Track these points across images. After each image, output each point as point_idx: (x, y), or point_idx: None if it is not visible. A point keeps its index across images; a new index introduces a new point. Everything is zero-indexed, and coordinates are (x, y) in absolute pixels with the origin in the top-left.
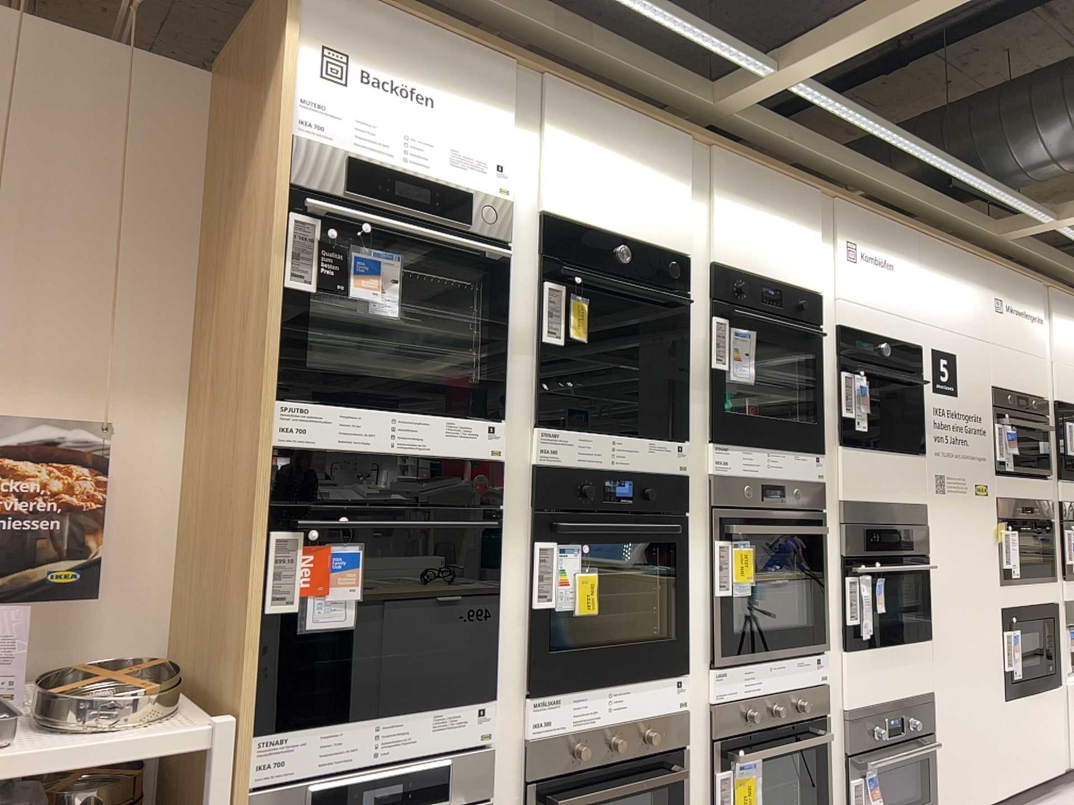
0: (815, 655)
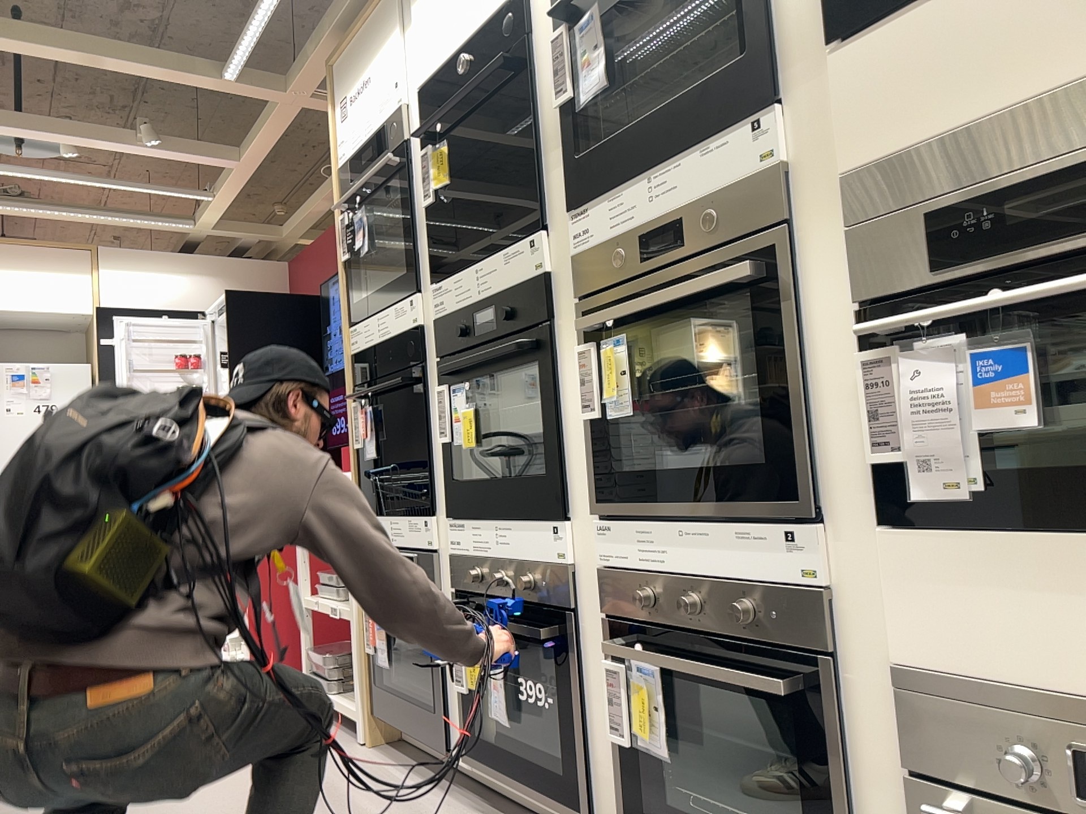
0: (784, 527)
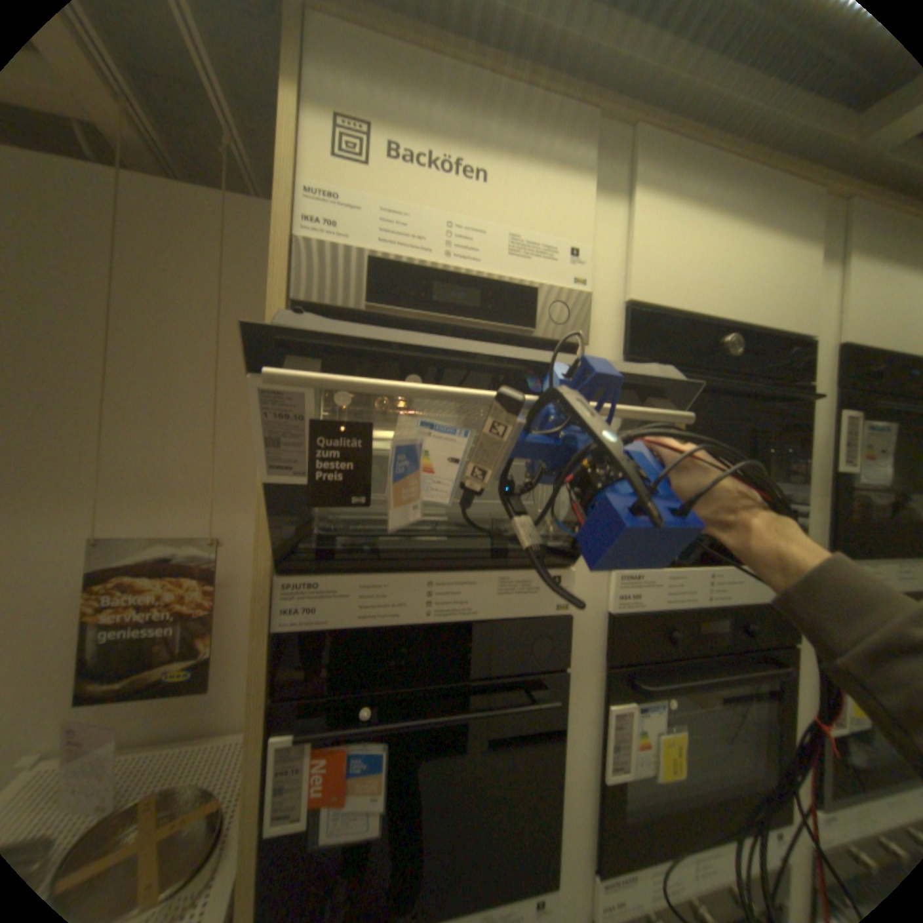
0: None
